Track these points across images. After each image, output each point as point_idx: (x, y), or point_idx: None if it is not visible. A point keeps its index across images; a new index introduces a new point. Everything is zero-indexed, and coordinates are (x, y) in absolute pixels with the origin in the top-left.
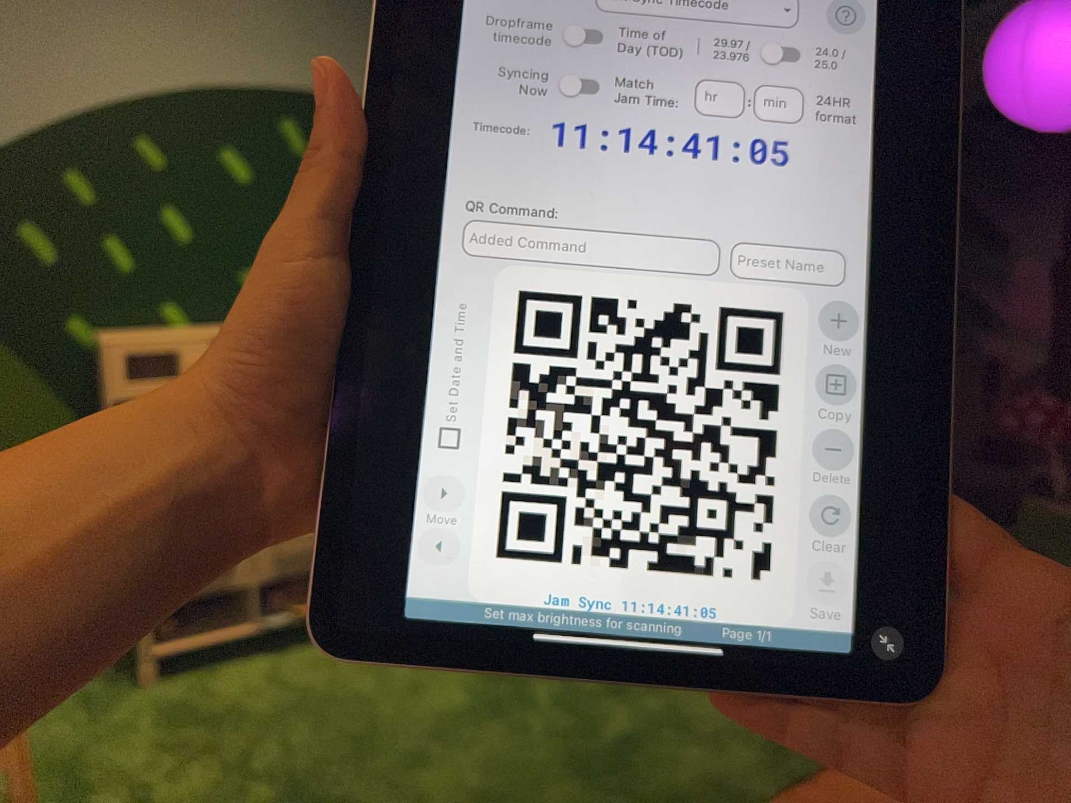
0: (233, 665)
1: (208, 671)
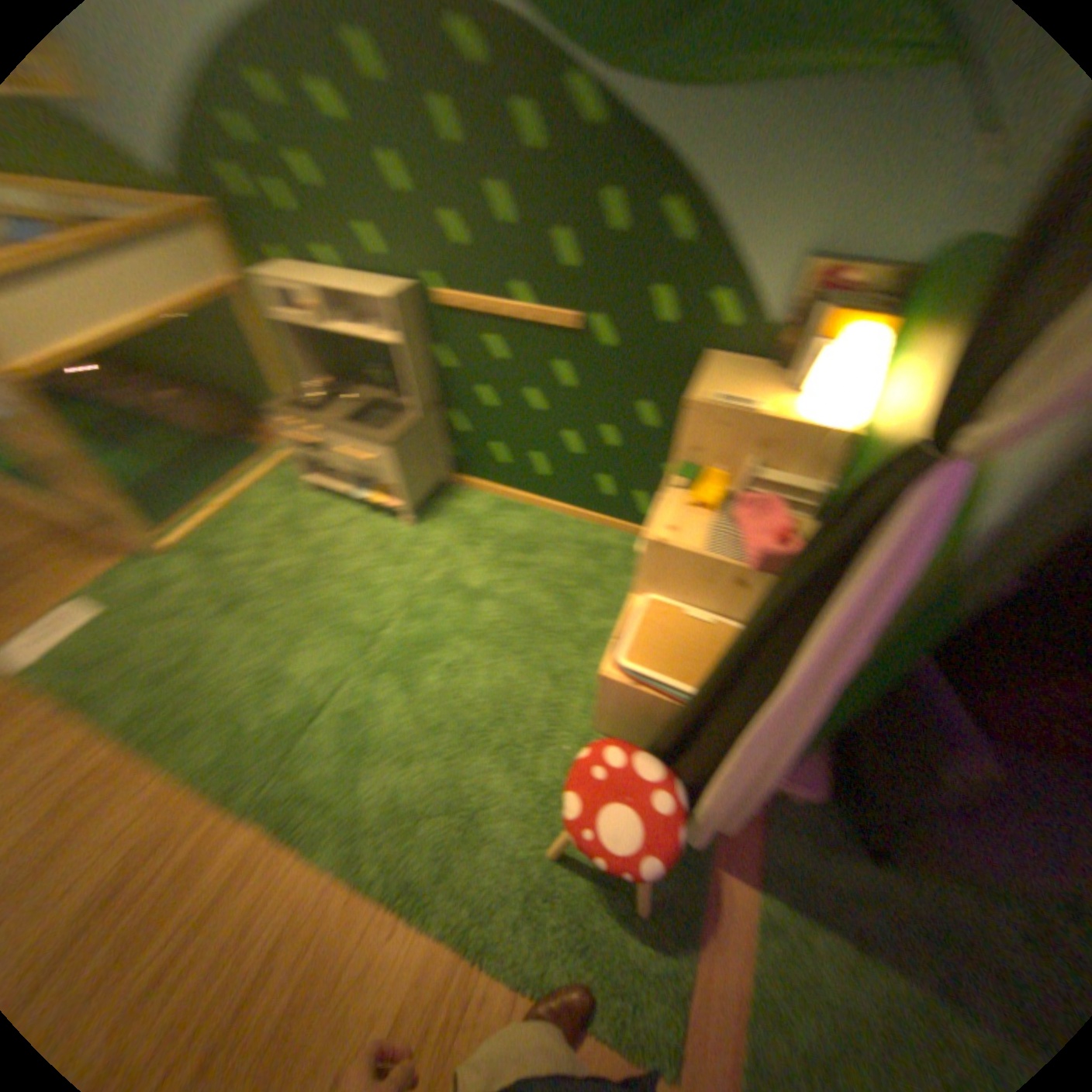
0: (344, 506)
1: (333, 502)
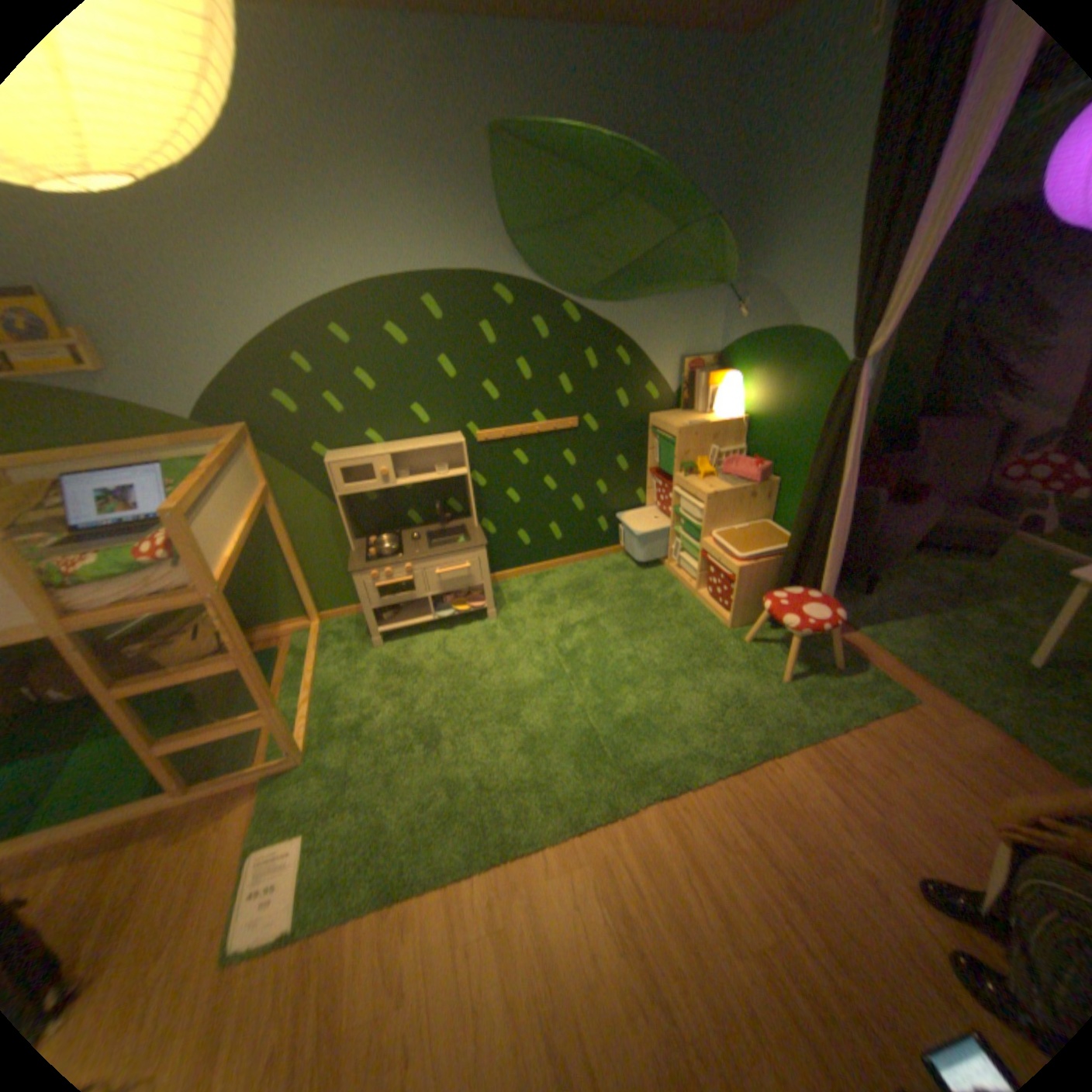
0: (425, 635)
1: (411, 638)
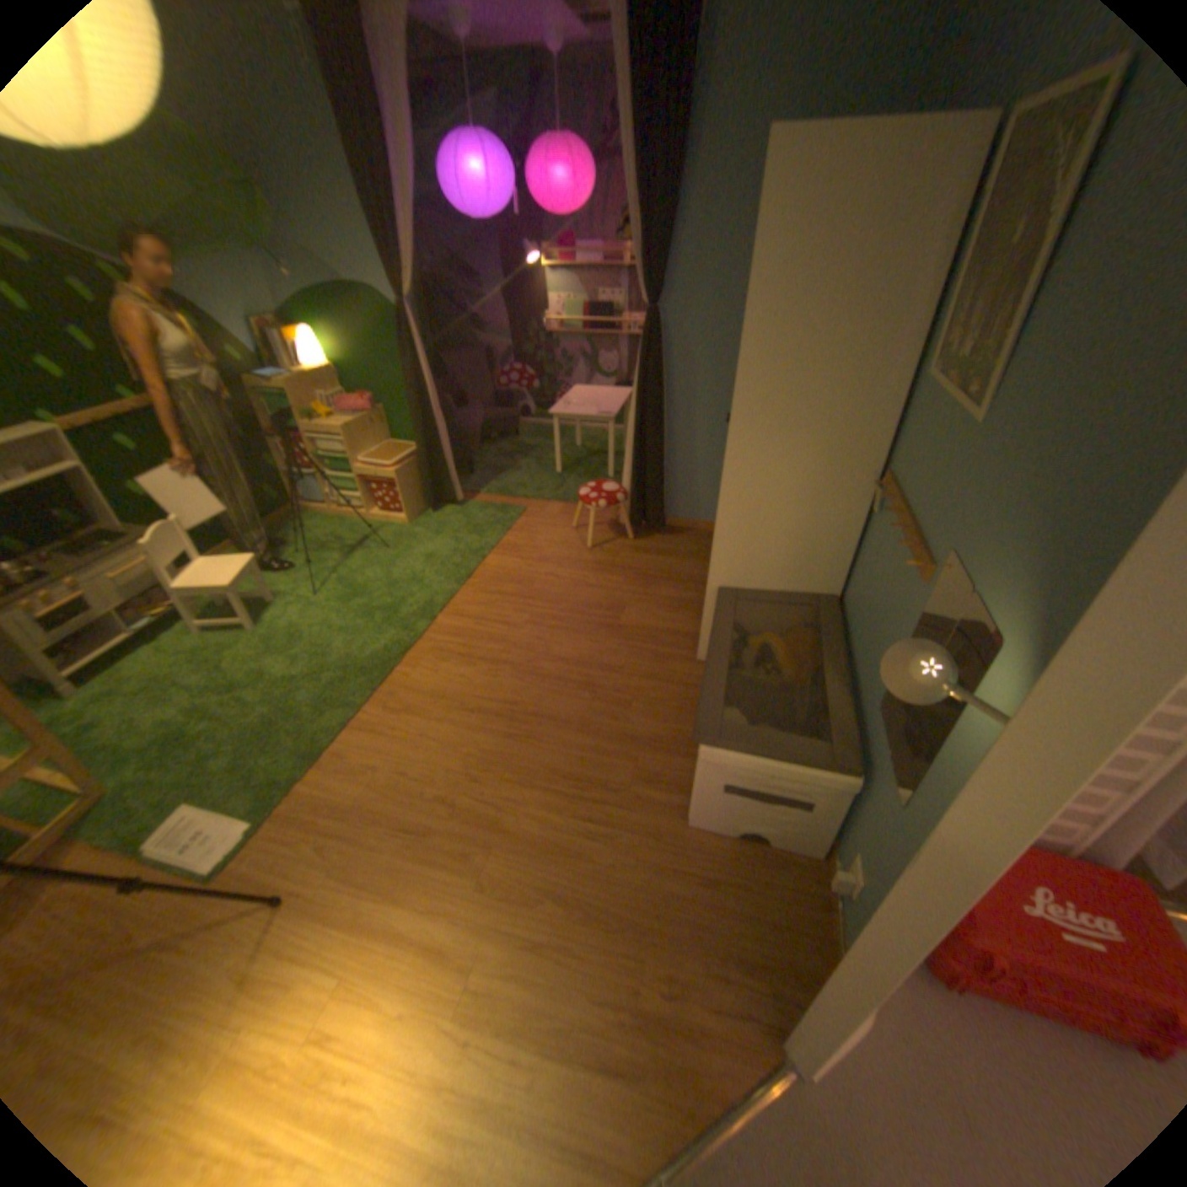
0: (127, 661)
1: (112, 671)
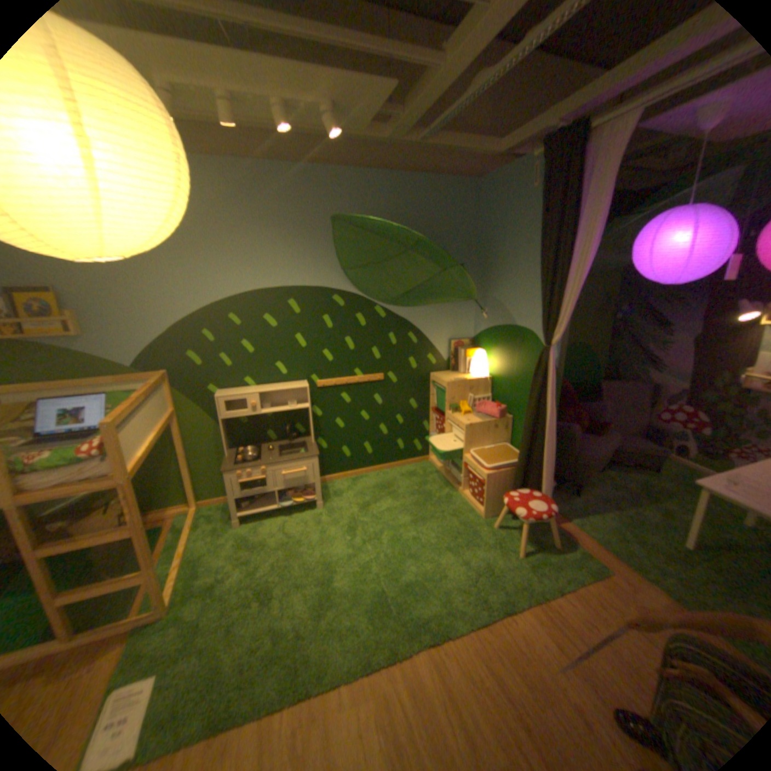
0: (271, 520)
1: (261, 522)
